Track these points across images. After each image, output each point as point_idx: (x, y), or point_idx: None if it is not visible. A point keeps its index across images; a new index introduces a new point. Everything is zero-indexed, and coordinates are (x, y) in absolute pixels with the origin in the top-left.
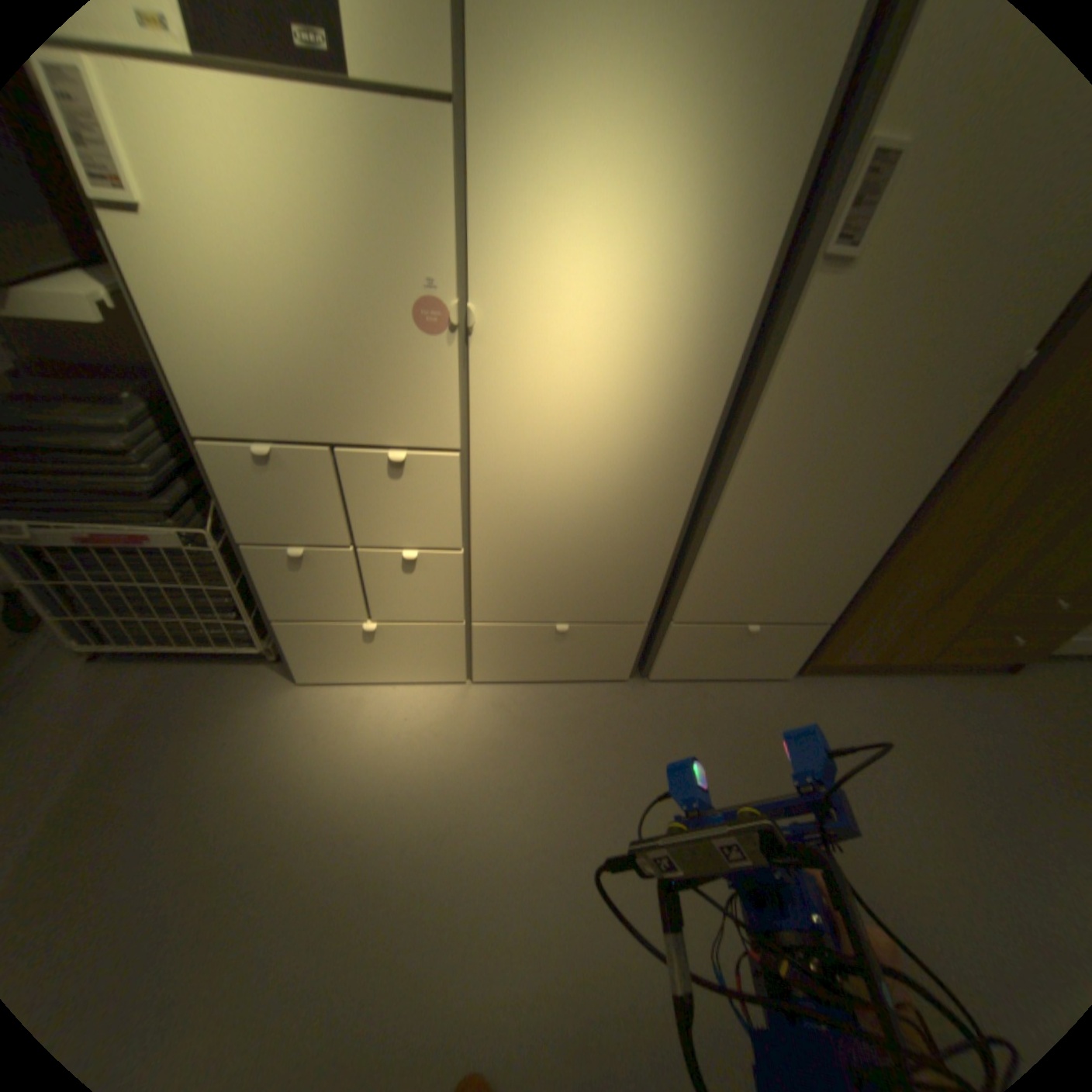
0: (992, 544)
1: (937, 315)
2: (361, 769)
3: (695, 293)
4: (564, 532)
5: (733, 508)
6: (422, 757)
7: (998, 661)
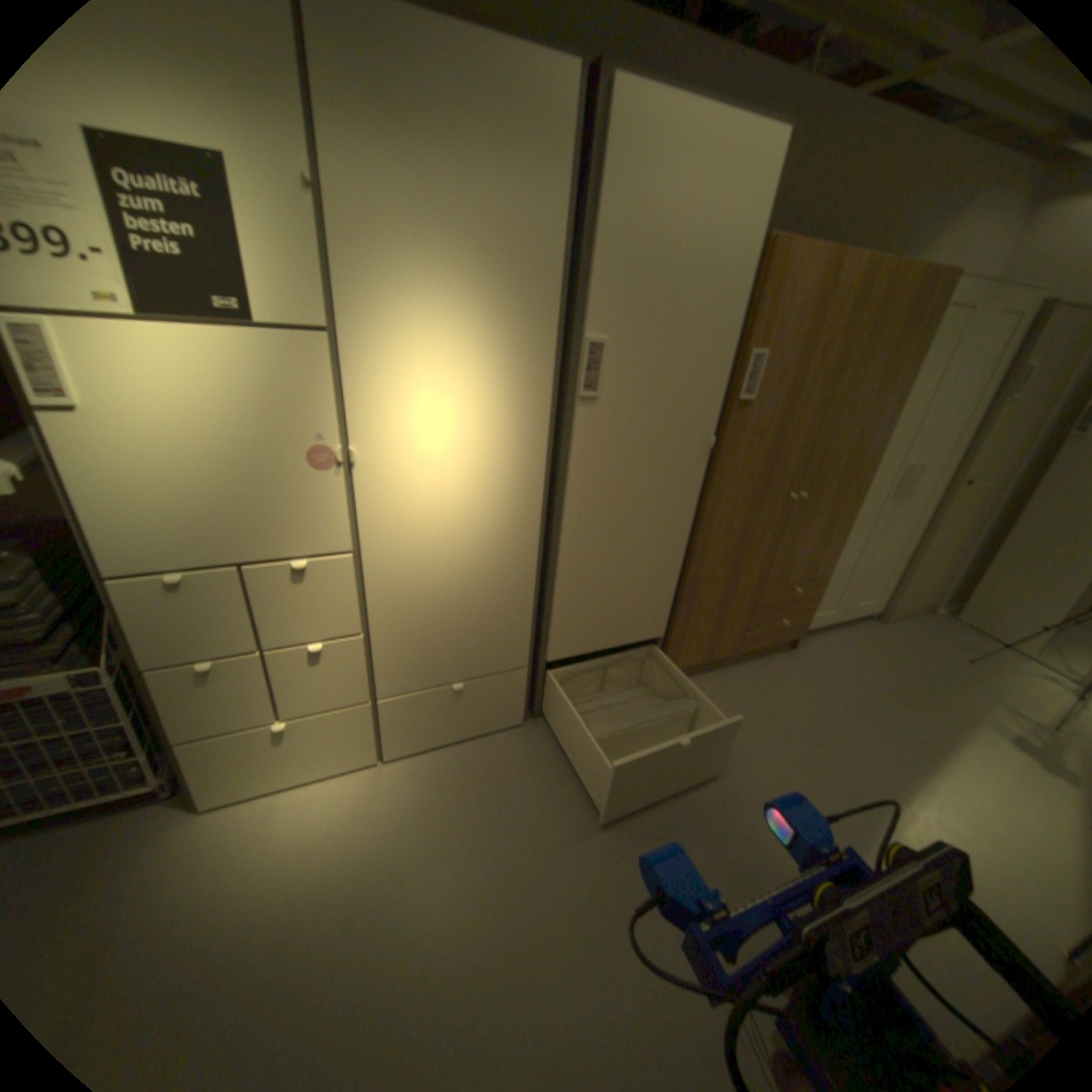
0: (742, 558)
1: (655, 424)
2: (286, 872)
3: (508, 426)
4: (447, 603)
5: (569, 562)
6: (347, 843)
7: (780, 642)
